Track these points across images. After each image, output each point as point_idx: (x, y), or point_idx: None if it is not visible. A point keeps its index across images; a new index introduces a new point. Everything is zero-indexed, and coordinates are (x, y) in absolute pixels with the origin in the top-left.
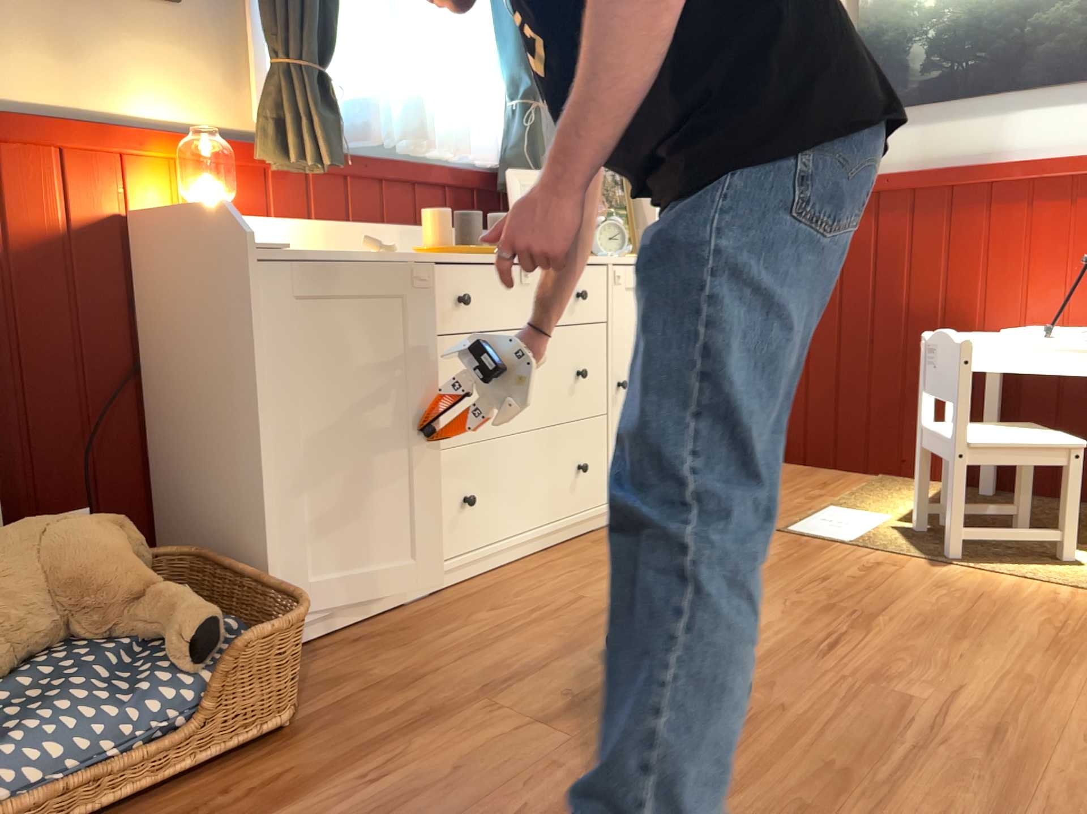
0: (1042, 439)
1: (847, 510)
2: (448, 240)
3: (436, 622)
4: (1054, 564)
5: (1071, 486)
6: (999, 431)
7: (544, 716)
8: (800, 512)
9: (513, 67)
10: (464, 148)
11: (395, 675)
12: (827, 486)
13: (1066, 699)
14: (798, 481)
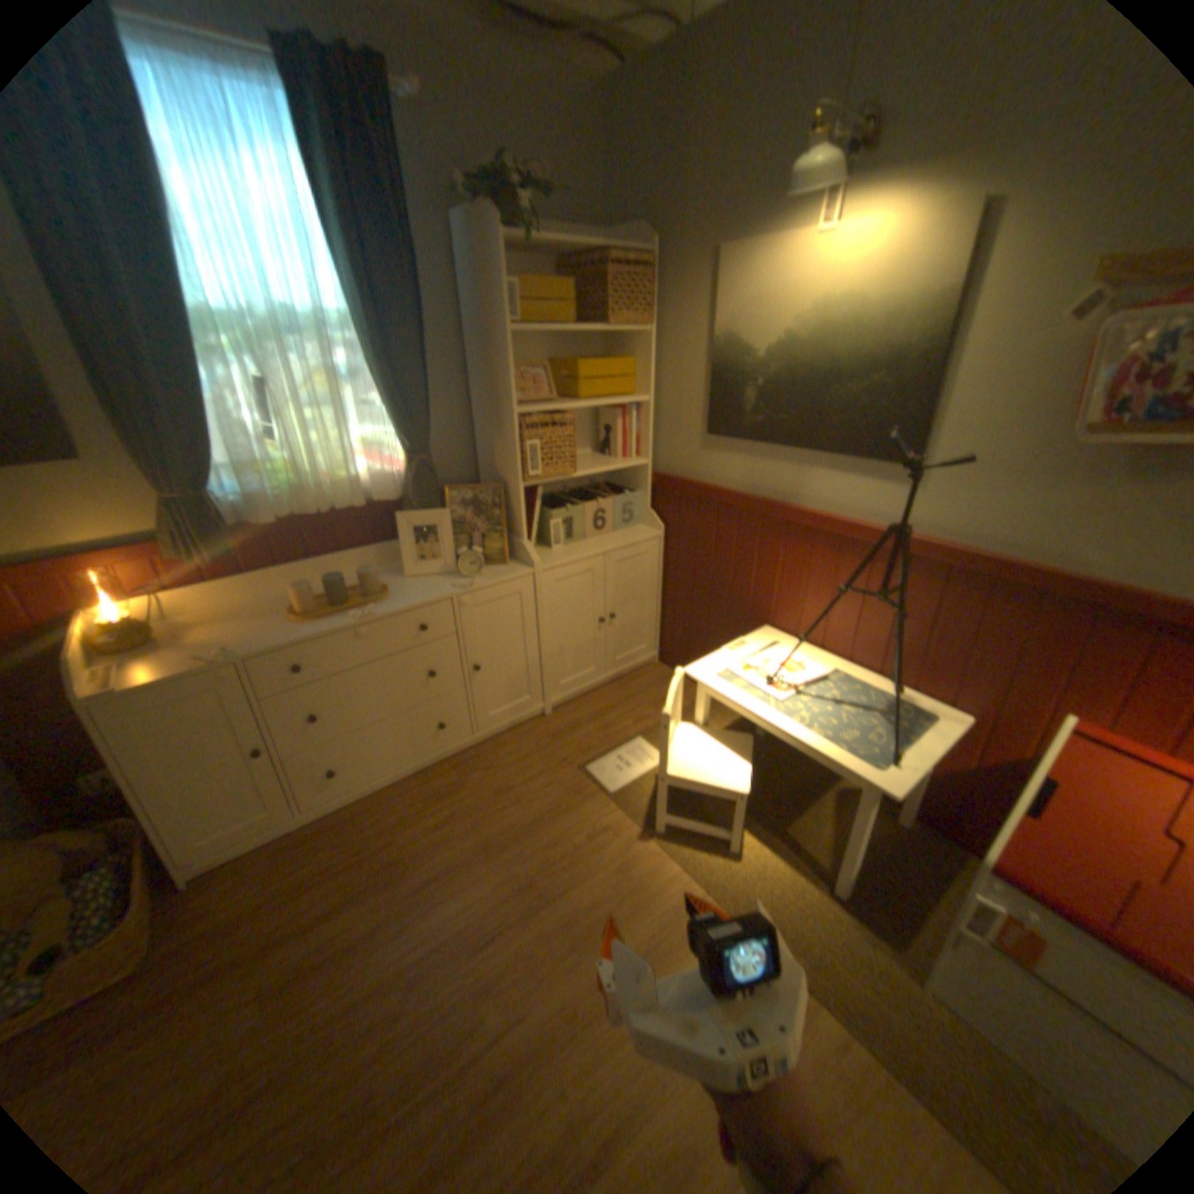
0: (725, 778)
1: (646, 746)
2: (309, 607)
3: (294, 859)
4: (720, 858)
5: (737, 816)
6: (710, 754)
7: (269, 991)
8: (613, 744)
9: (397, 433)
10: (356, 505)
11: (230, 919)
12: (661, 706)
13: (575, 1052)
14: (646, 696)
